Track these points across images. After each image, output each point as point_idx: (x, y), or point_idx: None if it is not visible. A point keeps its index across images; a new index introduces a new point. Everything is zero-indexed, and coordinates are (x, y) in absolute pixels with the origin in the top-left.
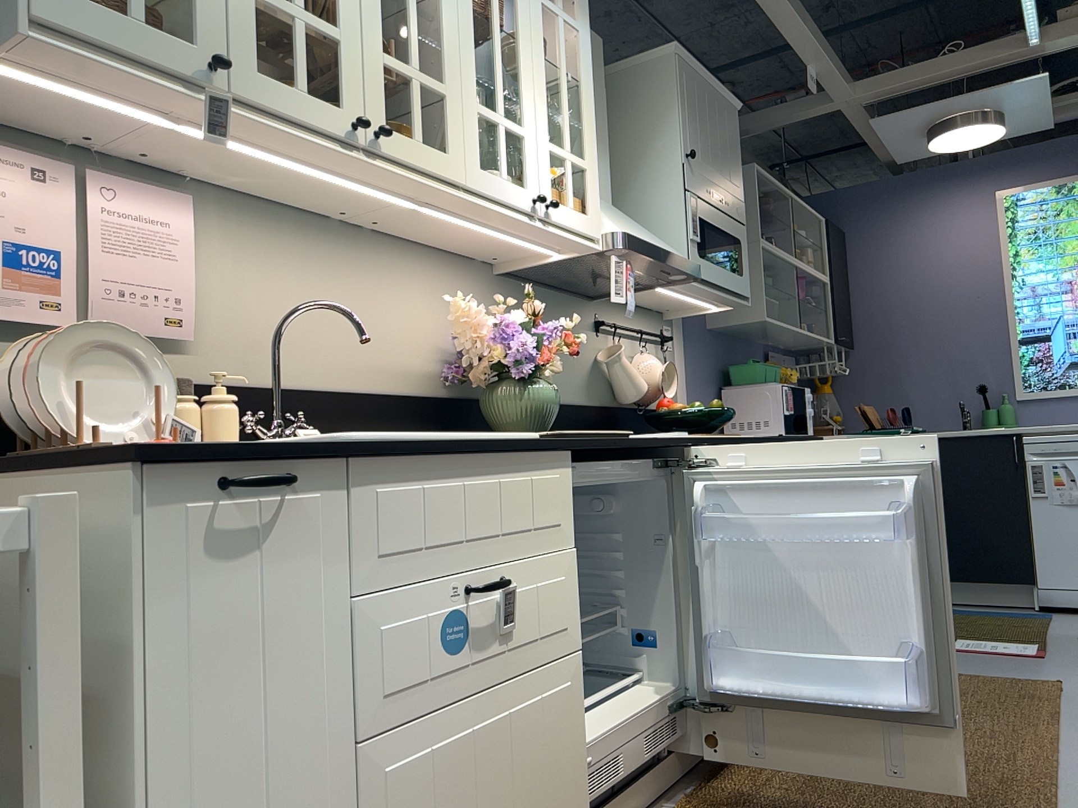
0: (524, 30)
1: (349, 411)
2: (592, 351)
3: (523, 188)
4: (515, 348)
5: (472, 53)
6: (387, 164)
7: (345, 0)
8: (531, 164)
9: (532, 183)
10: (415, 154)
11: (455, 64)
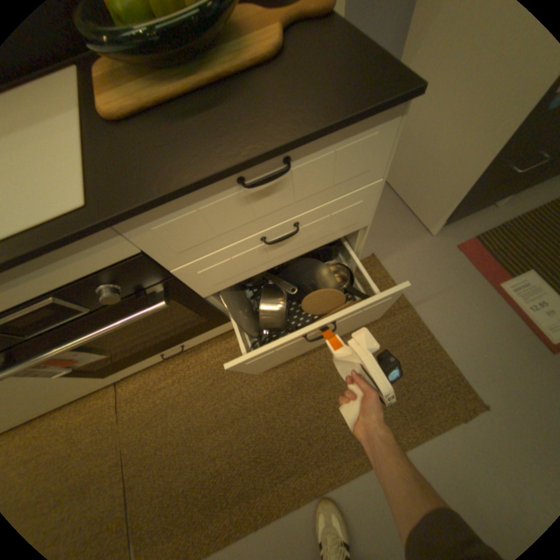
0: None
1: None
2: None
3: None
4: None
5: None
6: None
7: None
8: None
9: None
10: None
11: None
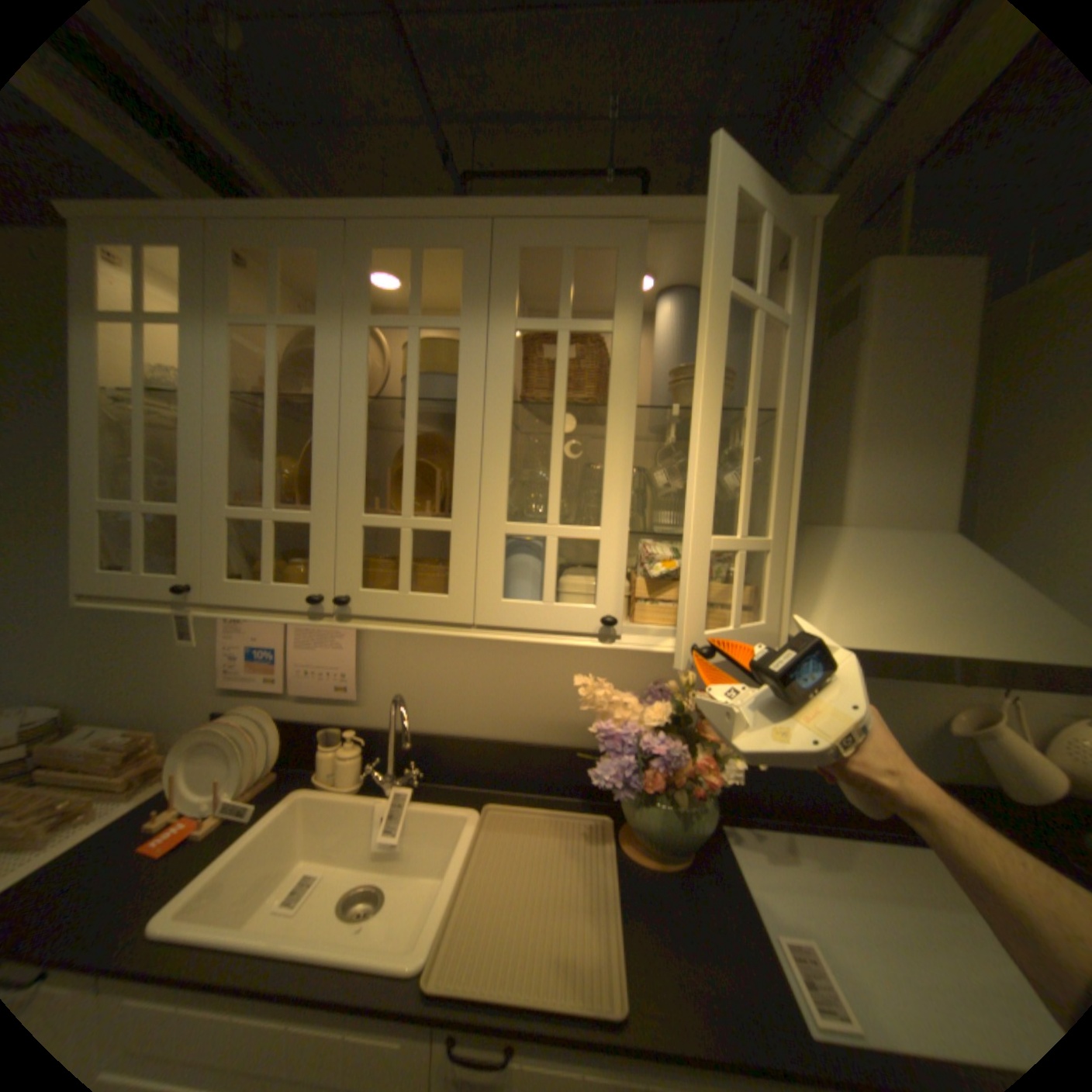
0: (620, 390)
1: (492, 756)
2: (941, 708)
3: (587, 606)
4: (613, 766)
5: (503, 464)
6: (367, 621)
7: (320, 480)
8: (609, 571)
9: (607, 596)
10: (397, 606)
11: (471, 487)
